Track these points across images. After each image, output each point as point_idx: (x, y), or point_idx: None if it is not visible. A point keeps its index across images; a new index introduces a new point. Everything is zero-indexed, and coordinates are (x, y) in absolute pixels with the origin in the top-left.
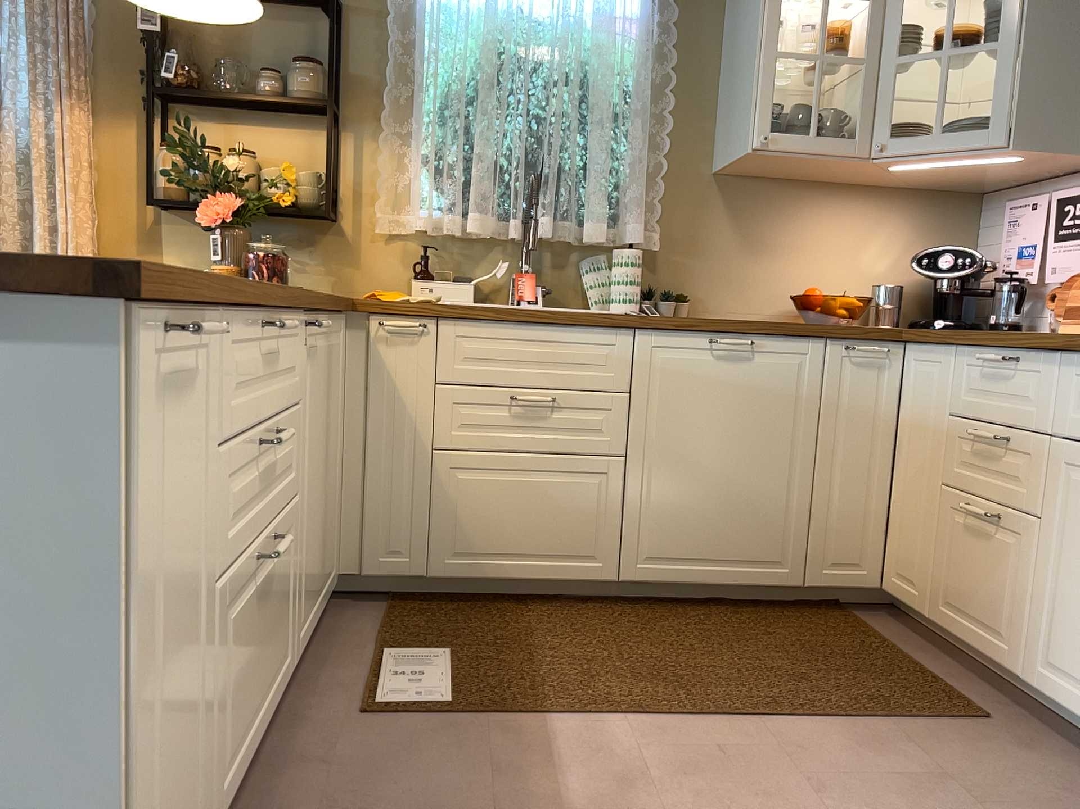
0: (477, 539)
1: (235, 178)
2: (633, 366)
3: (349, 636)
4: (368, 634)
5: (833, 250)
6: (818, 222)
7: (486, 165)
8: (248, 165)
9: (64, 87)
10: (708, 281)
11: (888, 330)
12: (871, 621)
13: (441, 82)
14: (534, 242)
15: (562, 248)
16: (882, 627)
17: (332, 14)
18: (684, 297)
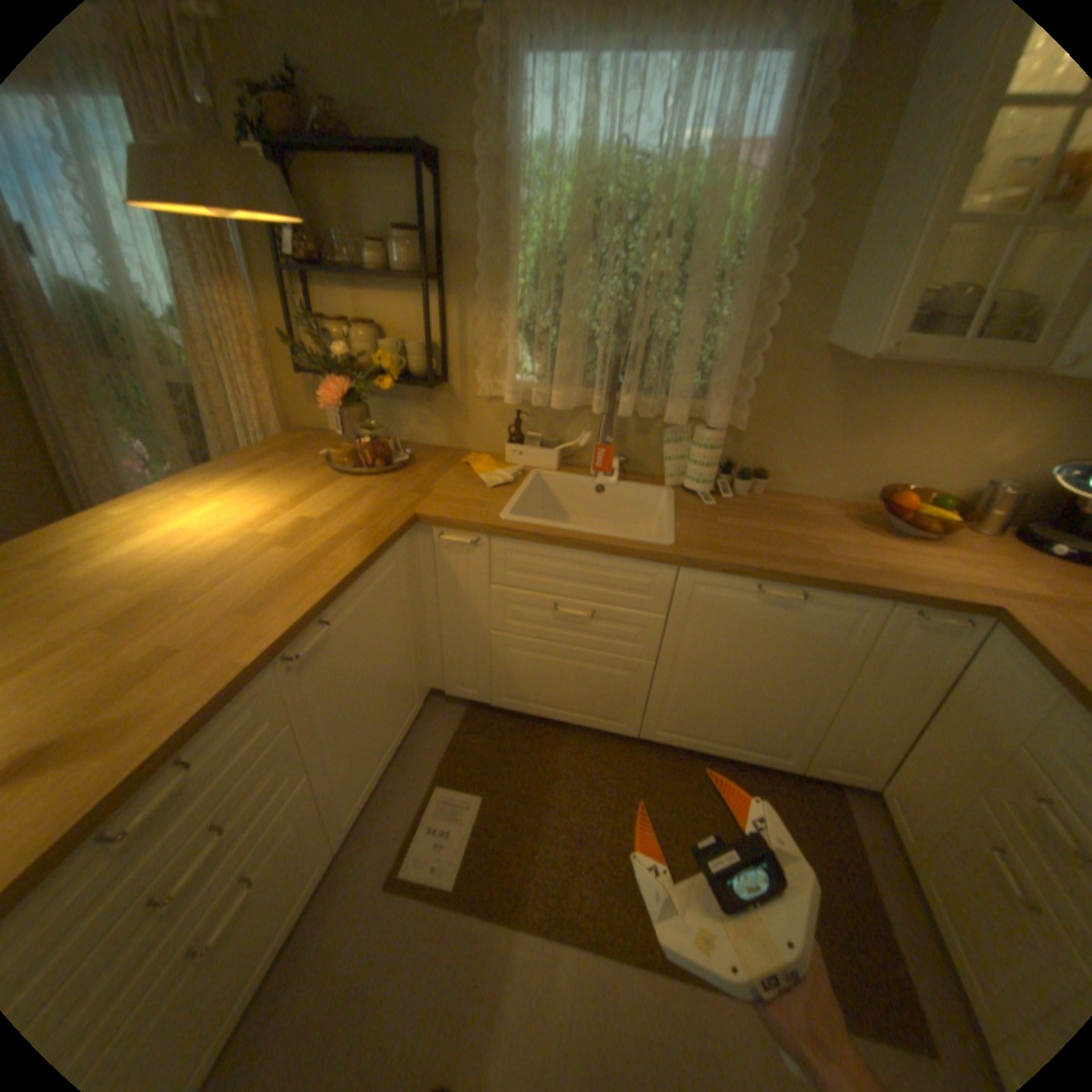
0: (527, 691)
1: (345, 357)
2: (673, 595)
3: (423, 755)
4: (436, 755)
5: (953, 435)
6: (945, 403)
7: (571, 341)
8: (363, 336)
9: (209, 265)
10: (792, 458)
11: (982, 603)
12: (859, 816)
13: (535, 238)
14: (618, 411)
15: (646, 416)
16: (867, 830)
17: (425, 161)
18: (762, 474)
